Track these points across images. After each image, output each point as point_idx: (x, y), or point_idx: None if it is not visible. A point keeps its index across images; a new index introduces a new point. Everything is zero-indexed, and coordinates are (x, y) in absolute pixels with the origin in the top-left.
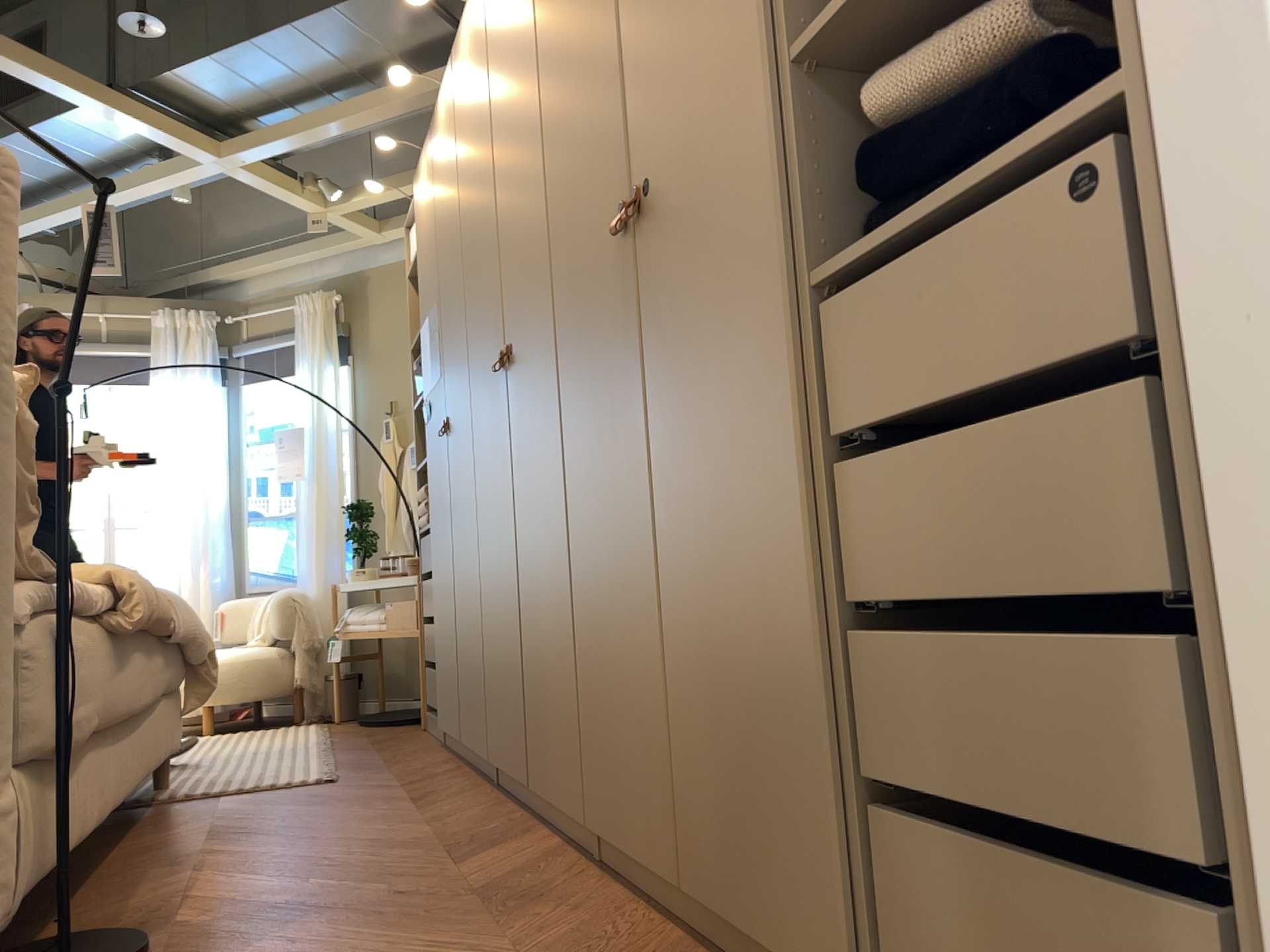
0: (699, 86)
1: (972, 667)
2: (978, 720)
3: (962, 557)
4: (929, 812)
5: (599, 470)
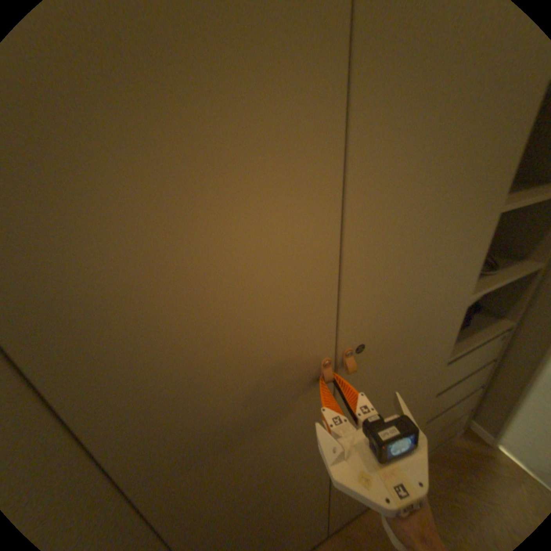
0: (439, 299)
1: (458, 413)
2: (456, 419)
3: (464, 399)
4: (437, 439)
5: (253, 506)
